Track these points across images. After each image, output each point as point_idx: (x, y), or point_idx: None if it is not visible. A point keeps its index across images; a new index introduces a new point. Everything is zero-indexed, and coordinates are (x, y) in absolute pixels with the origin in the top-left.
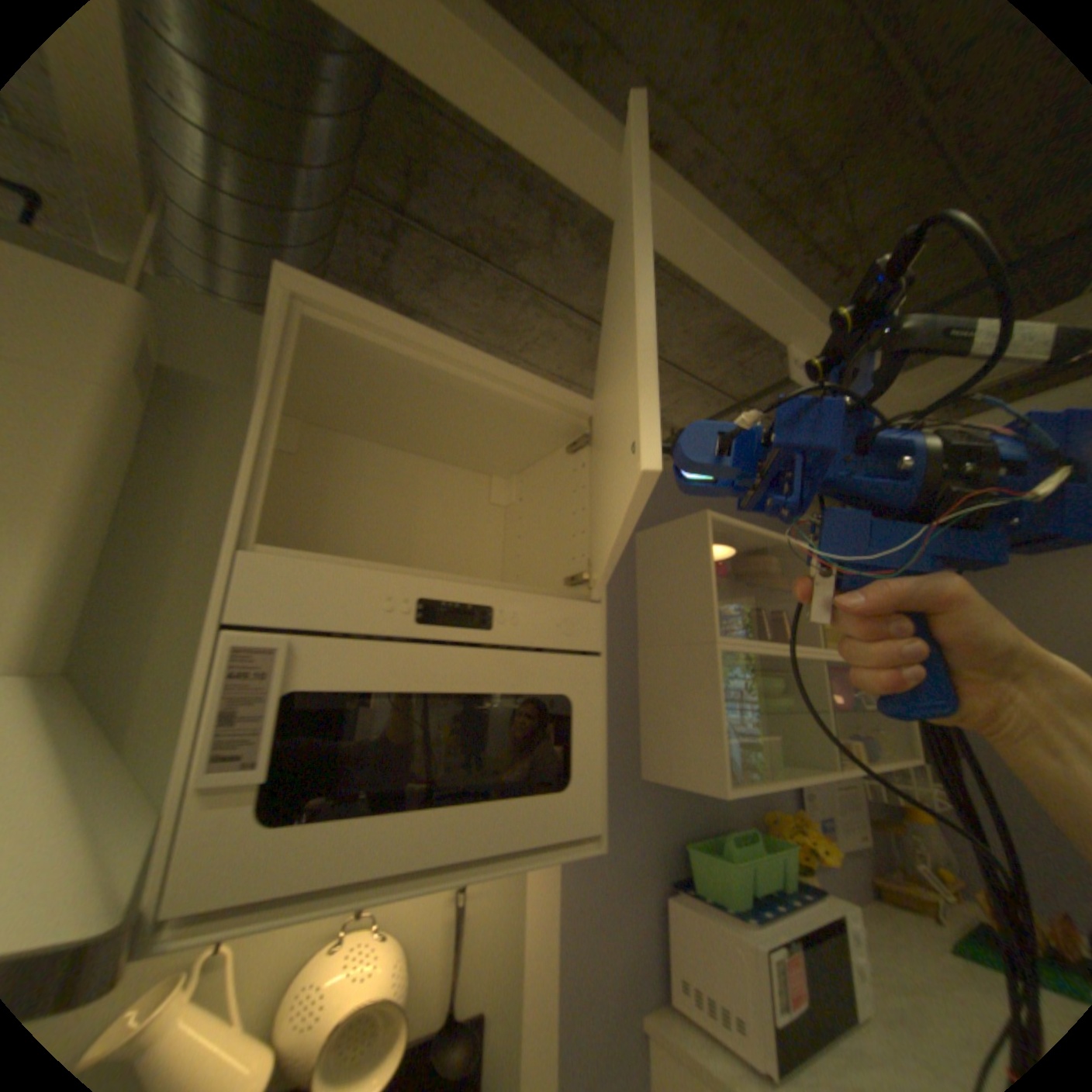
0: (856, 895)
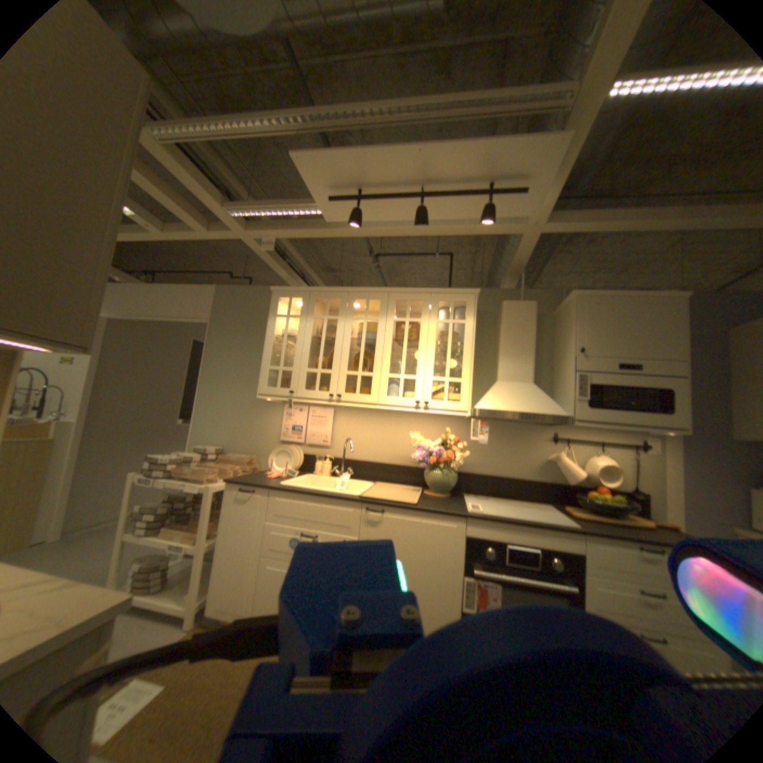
0: None
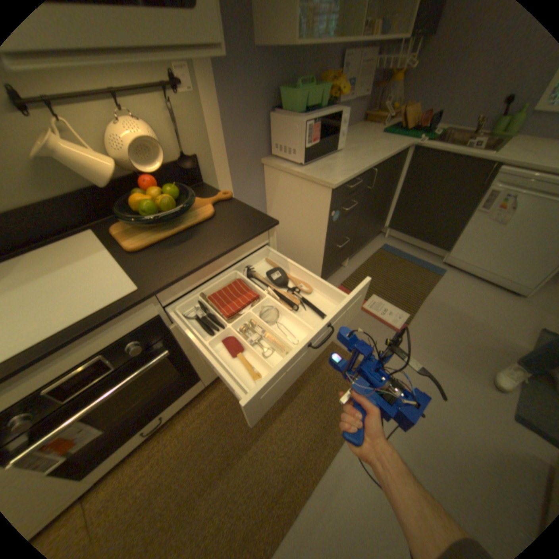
0: (356, 118)
